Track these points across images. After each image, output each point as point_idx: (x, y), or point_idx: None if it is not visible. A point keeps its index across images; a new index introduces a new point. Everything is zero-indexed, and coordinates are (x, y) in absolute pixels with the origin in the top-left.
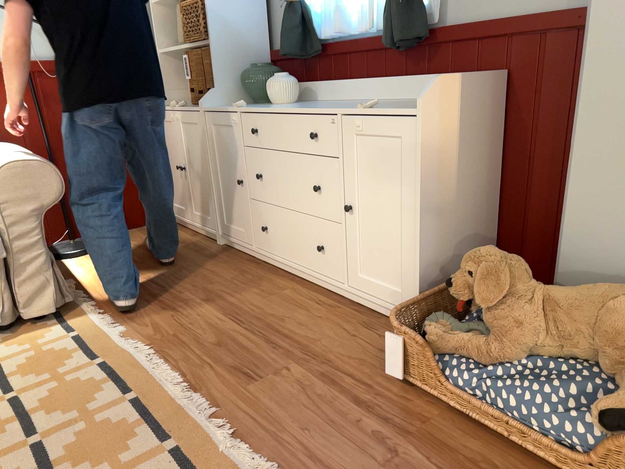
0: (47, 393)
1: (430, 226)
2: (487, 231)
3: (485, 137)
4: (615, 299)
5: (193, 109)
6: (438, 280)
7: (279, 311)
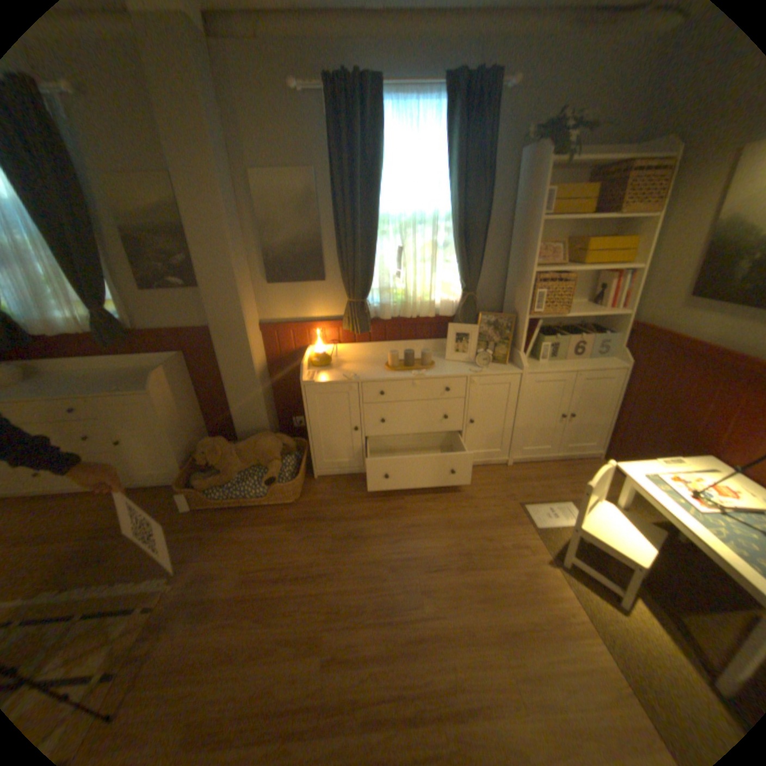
0: None
1: (173, 438)
2: (200, 423)
3: (183, 384)
4: (258, 442)
5: None
6: (185, 458)
7: (88, 519)
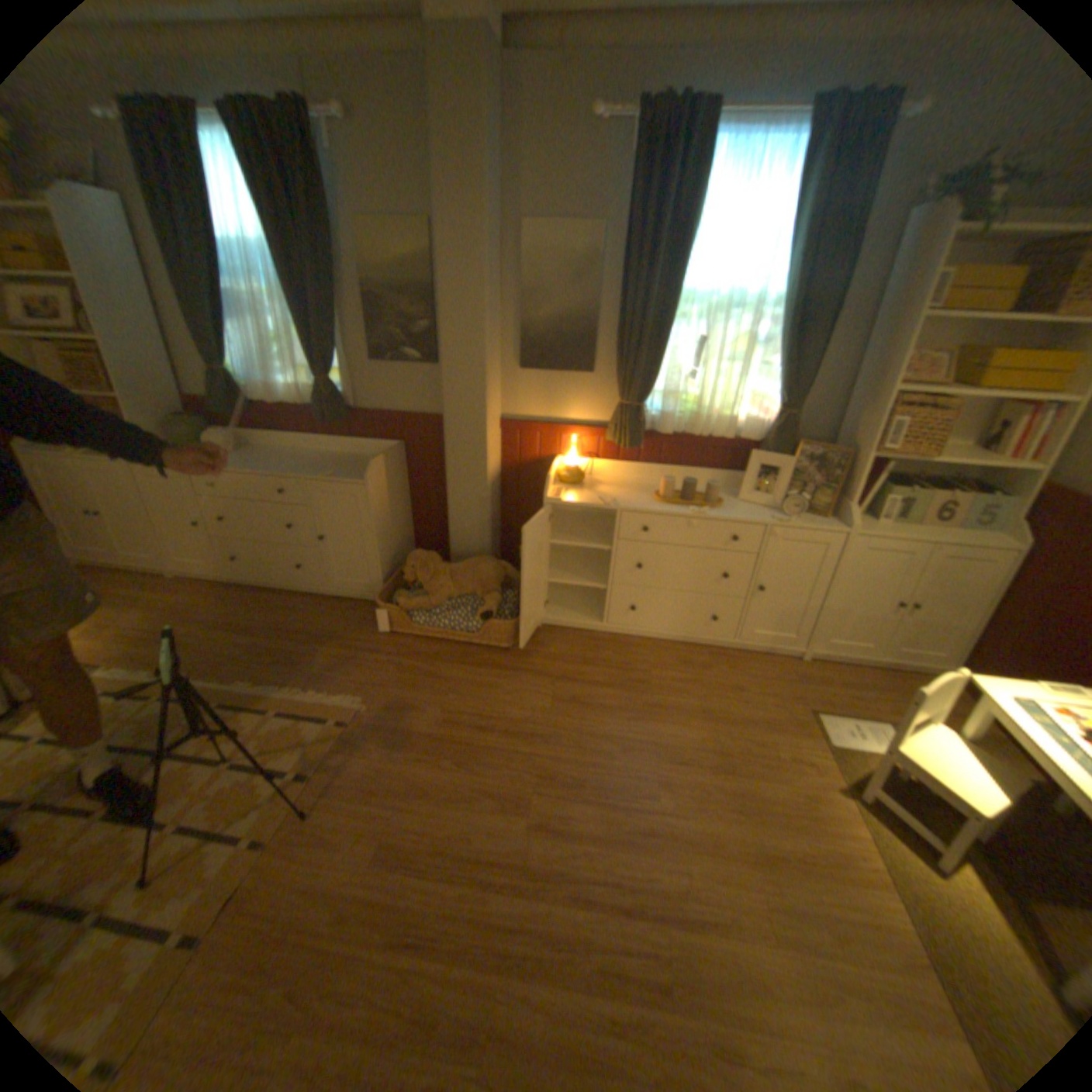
0: (132, 734)
1: (381, 544)
2: (408, 534)
3: (399, 483)
4: (477, 566)
5: (102, 459)
6: (389, 571)
7: (280, 619)
